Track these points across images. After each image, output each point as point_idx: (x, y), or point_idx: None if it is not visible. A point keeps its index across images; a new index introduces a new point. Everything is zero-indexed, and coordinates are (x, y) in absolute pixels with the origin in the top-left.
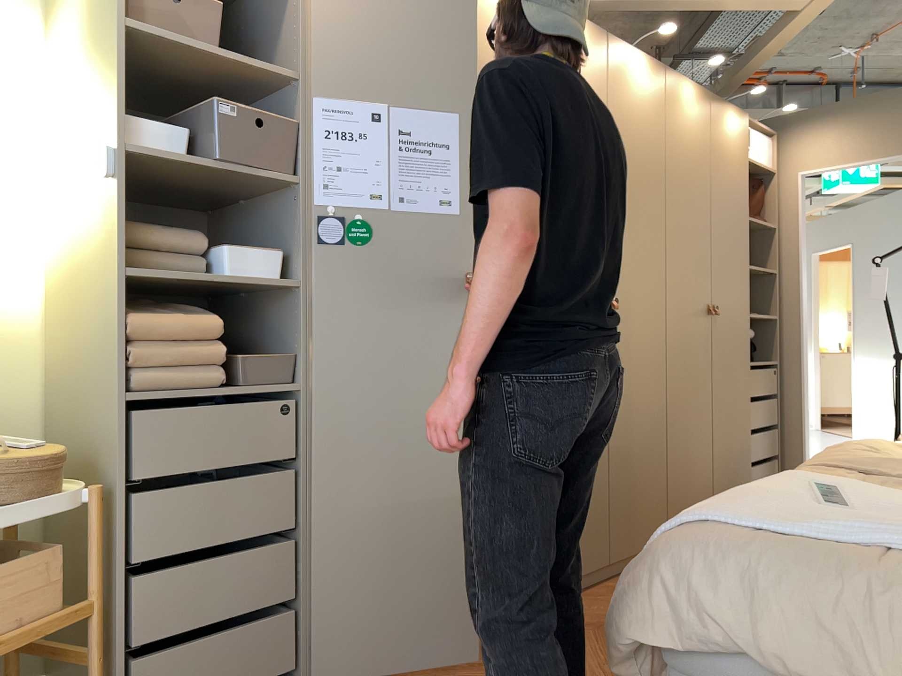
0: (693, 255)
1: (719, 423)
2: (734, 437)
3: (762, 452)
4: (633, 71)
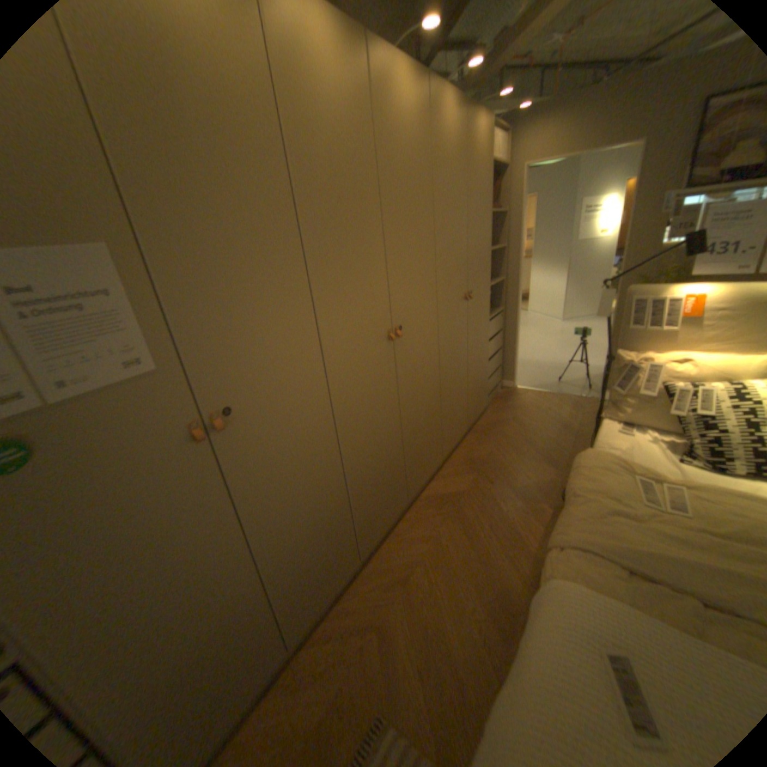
0: (460, 257)
1: (475, 367)
2: (483, 369)
3: (497, 366)
4: (404, 80)
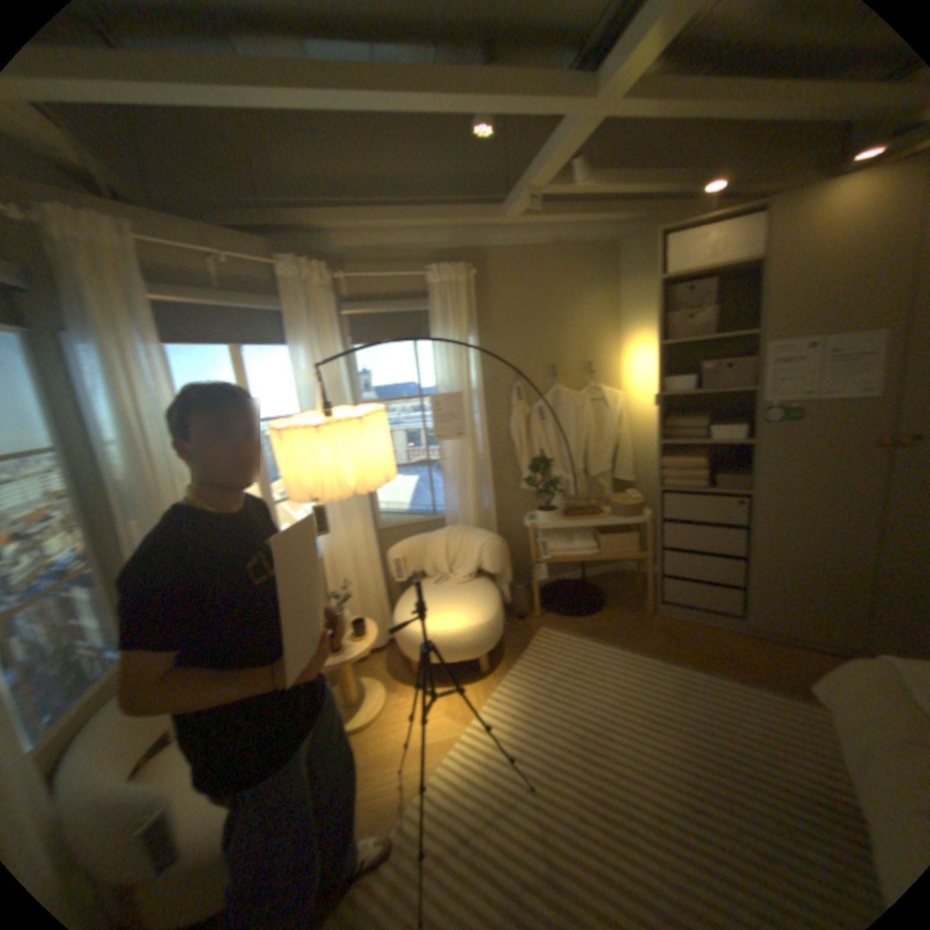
0: None
1: None
2: None
3: None
4: None
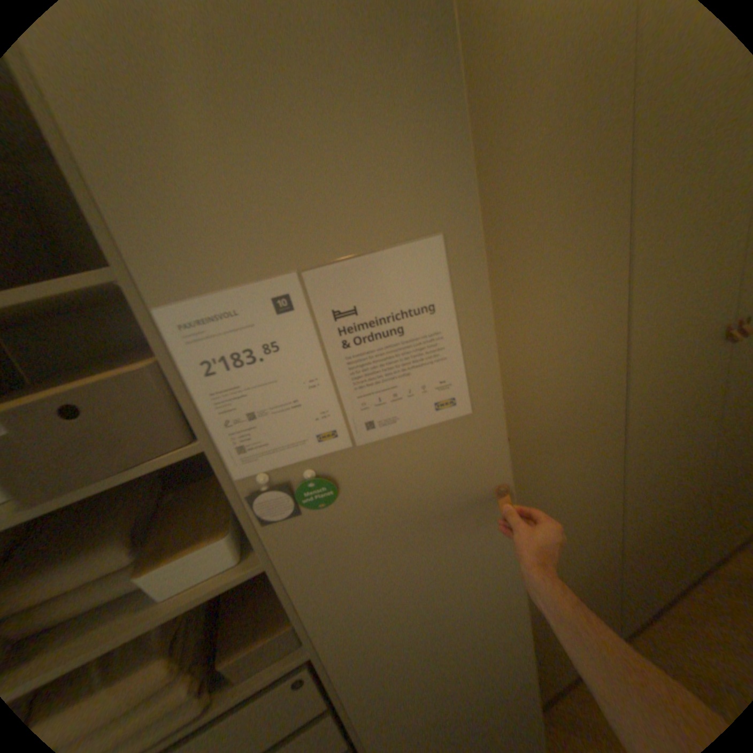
0: None
1: None
2: None
3: None
4: None
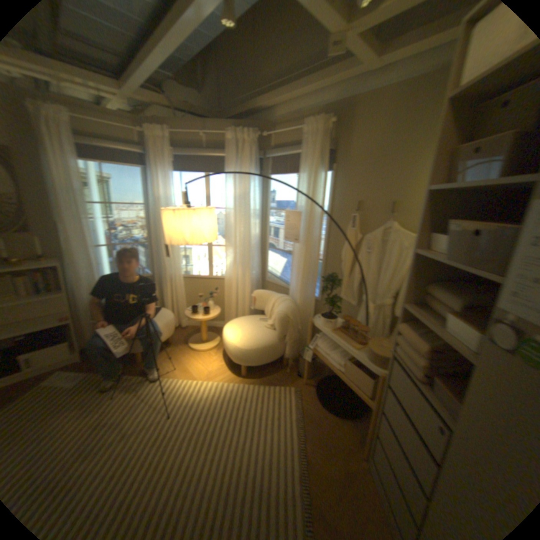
0: None
1: None
2: None
3: None
4: None
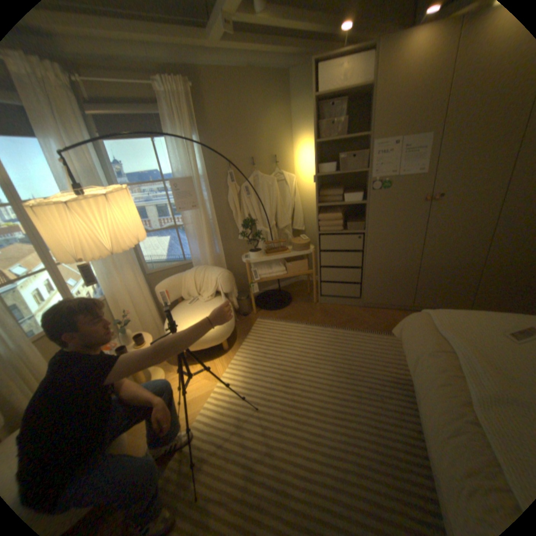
0: None
1: None
2: None
3: None
4: None
